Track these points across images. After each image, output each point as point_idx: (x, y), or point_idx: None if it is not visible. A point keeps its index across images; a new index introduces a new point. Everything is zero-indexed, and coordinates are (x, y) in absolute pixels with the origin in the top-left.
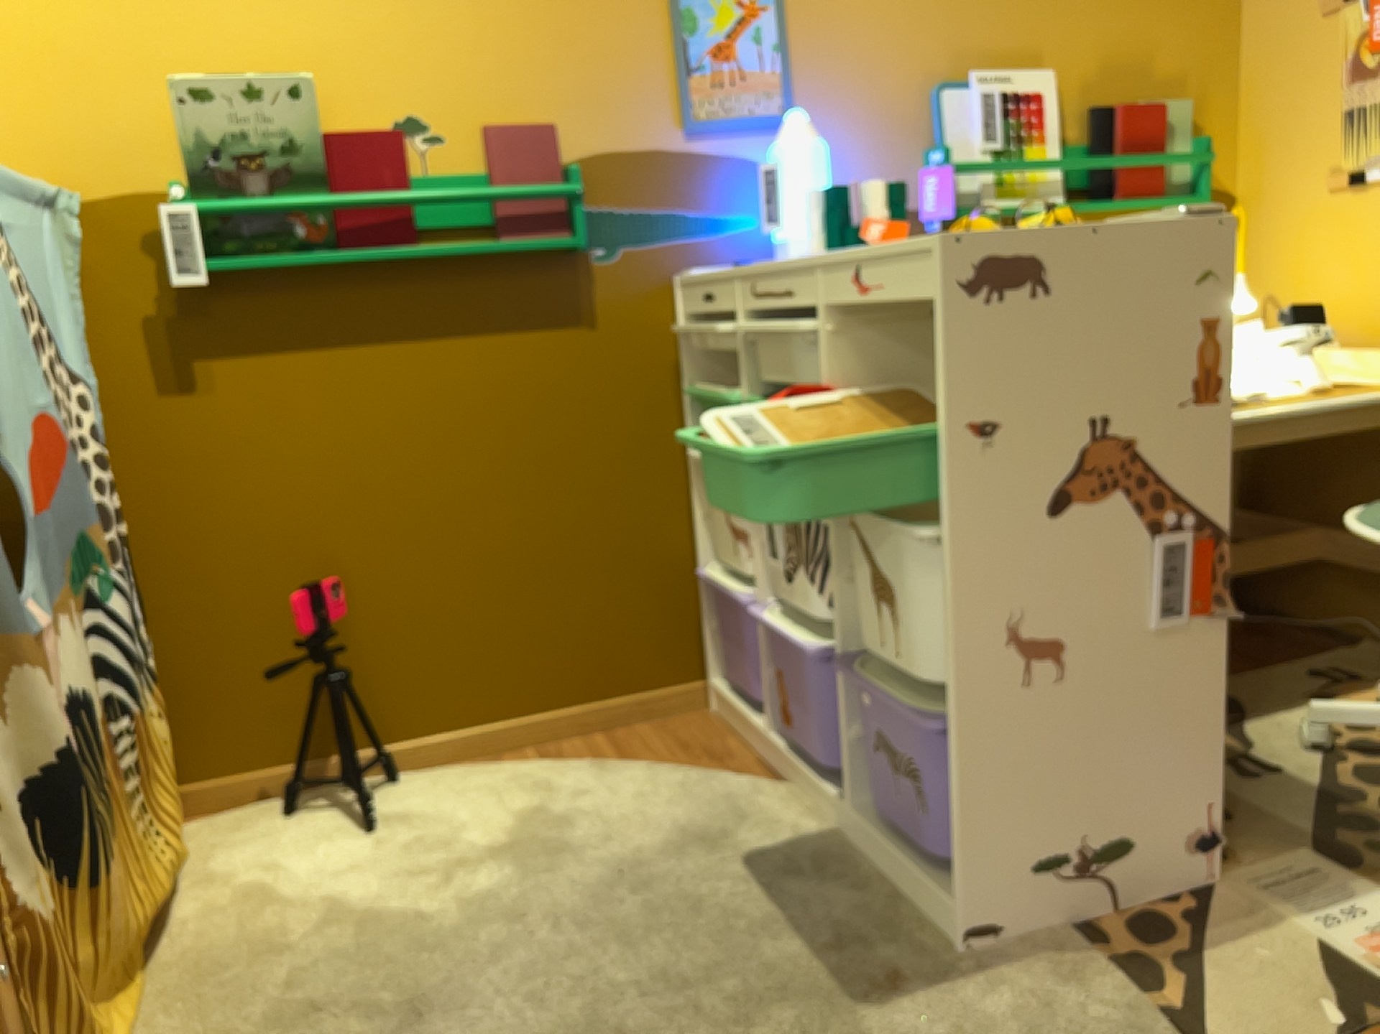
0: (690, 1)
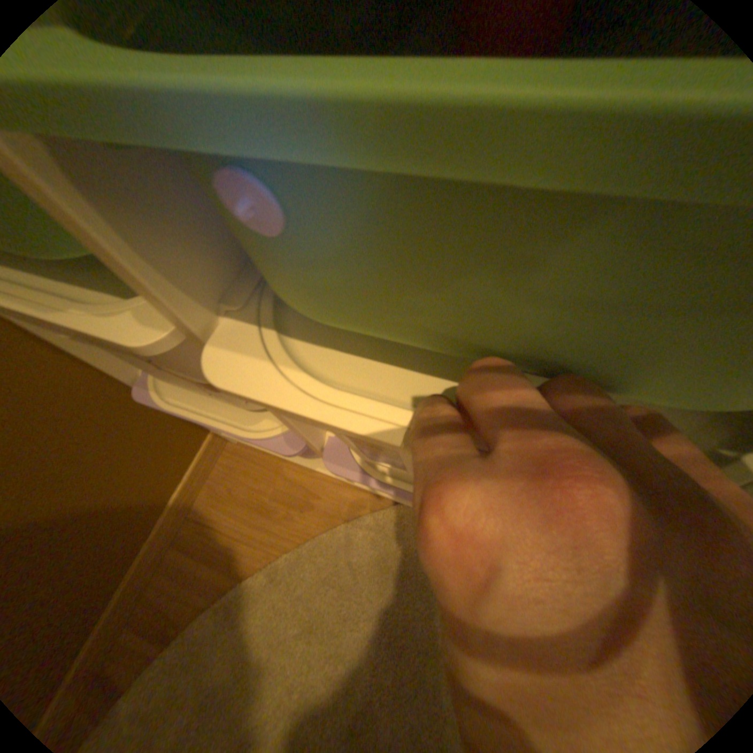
0: None
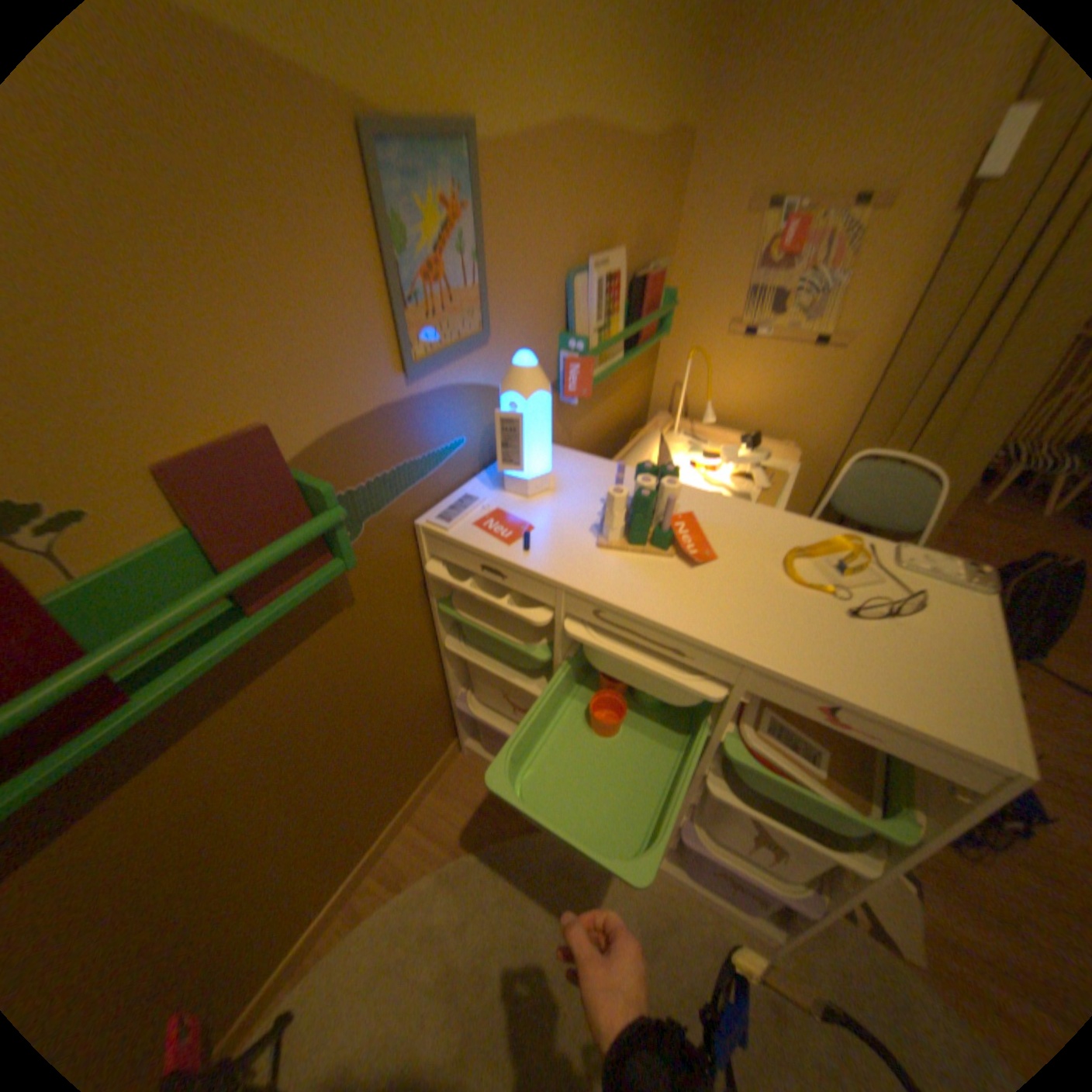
0: (395, 196)
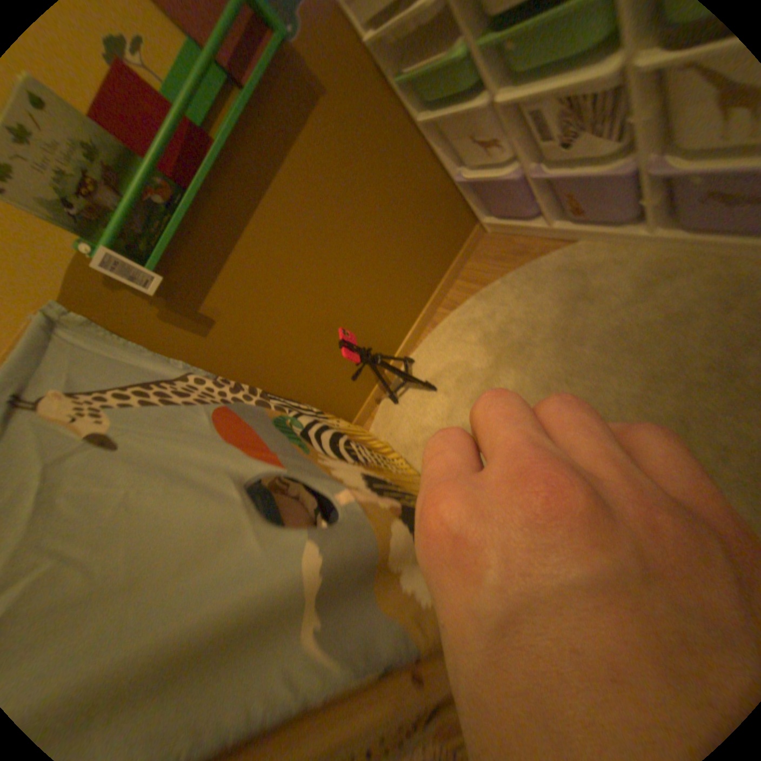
0: None
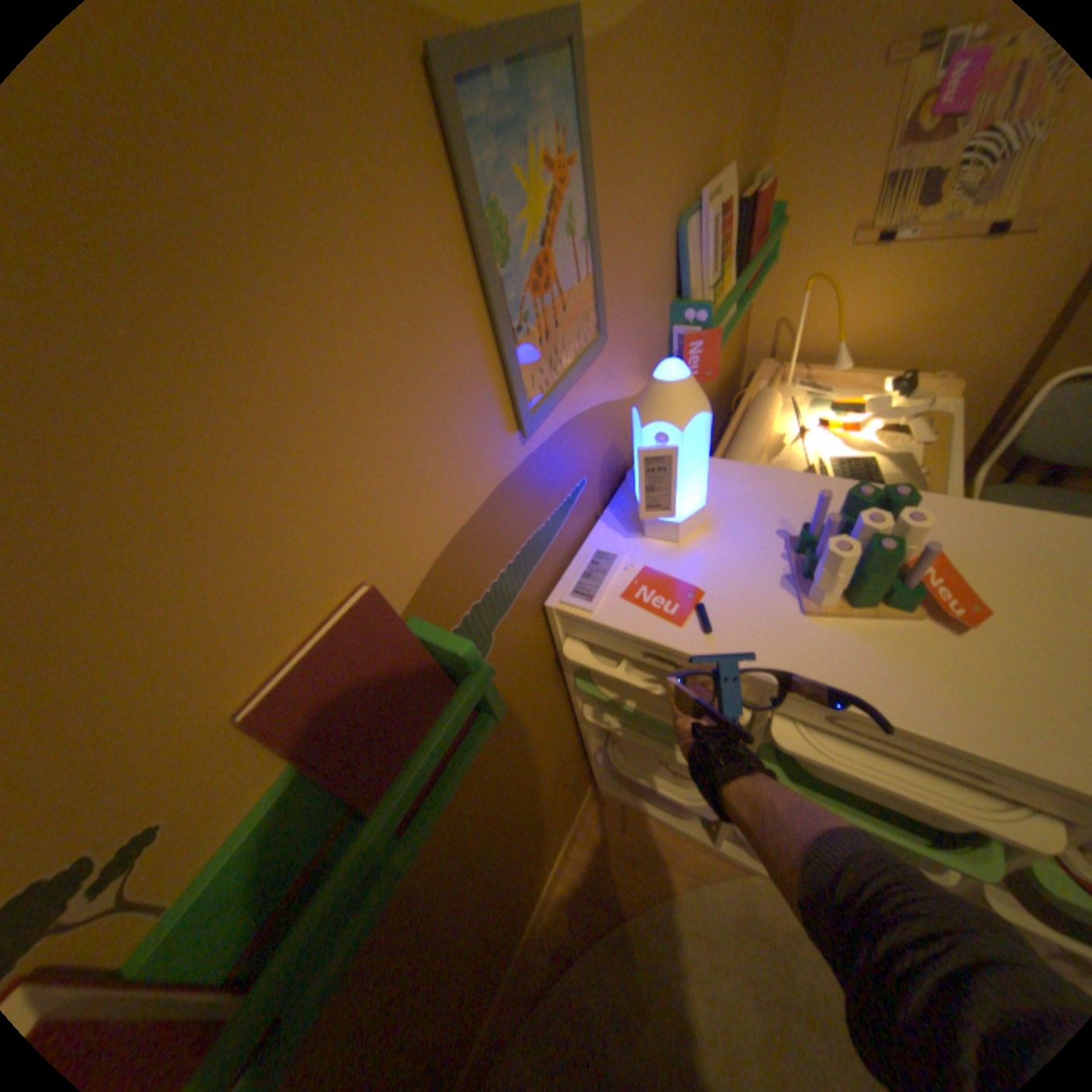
0: (490, 176)
